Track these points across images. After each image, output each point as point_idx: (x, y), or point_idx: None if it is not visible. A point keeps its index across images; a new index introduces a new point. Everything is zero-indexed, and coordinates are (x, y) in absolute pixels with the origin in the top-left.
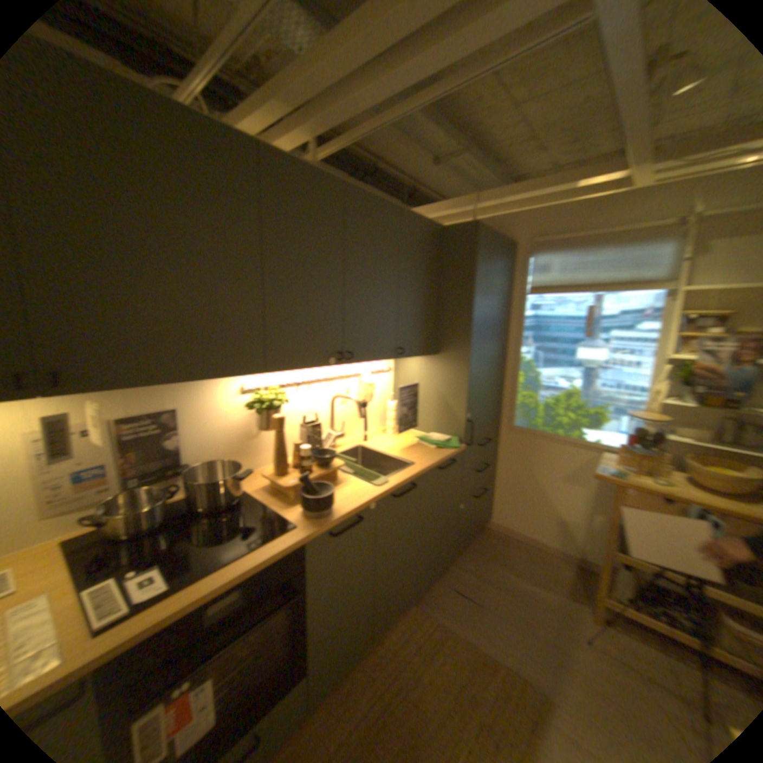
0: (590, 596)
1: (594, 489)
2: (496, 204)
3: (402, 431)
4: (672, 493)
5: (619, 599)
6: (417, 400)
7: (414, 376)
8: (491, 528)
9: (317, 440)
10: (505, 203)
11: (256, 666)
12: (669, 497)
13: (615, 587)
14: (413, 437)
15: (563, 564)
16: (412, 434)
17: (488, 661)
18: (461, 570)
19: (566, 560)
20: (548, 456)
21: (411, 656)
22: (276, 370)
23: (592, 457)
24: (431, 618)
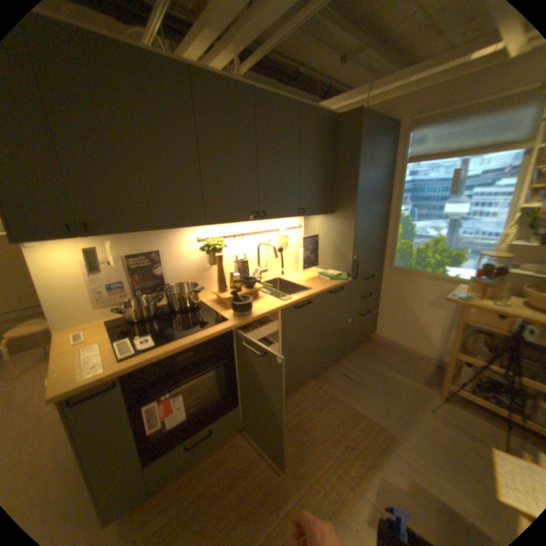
0: (441, 384)
1: (452, 311)
2: (385, 90)
3: (308, 269)
4: (505, 311)
5: (463, 388)
6: (319, 248)
7: (316, 230)
8: (375, 338)
9: (244, 271)
10: (393, 88)
11: (208, 395)
12: (502, 313)
13: (459, 379)
14: (315, 273)
15: (424, 363)
16: (315, 271)
17: (357, 414)
18: (348, 362)
19: (427, 361)
20: (418, 287)
21: (307, 406)
22: (212, 224)
23: (451, 287)
24: (323, 387)
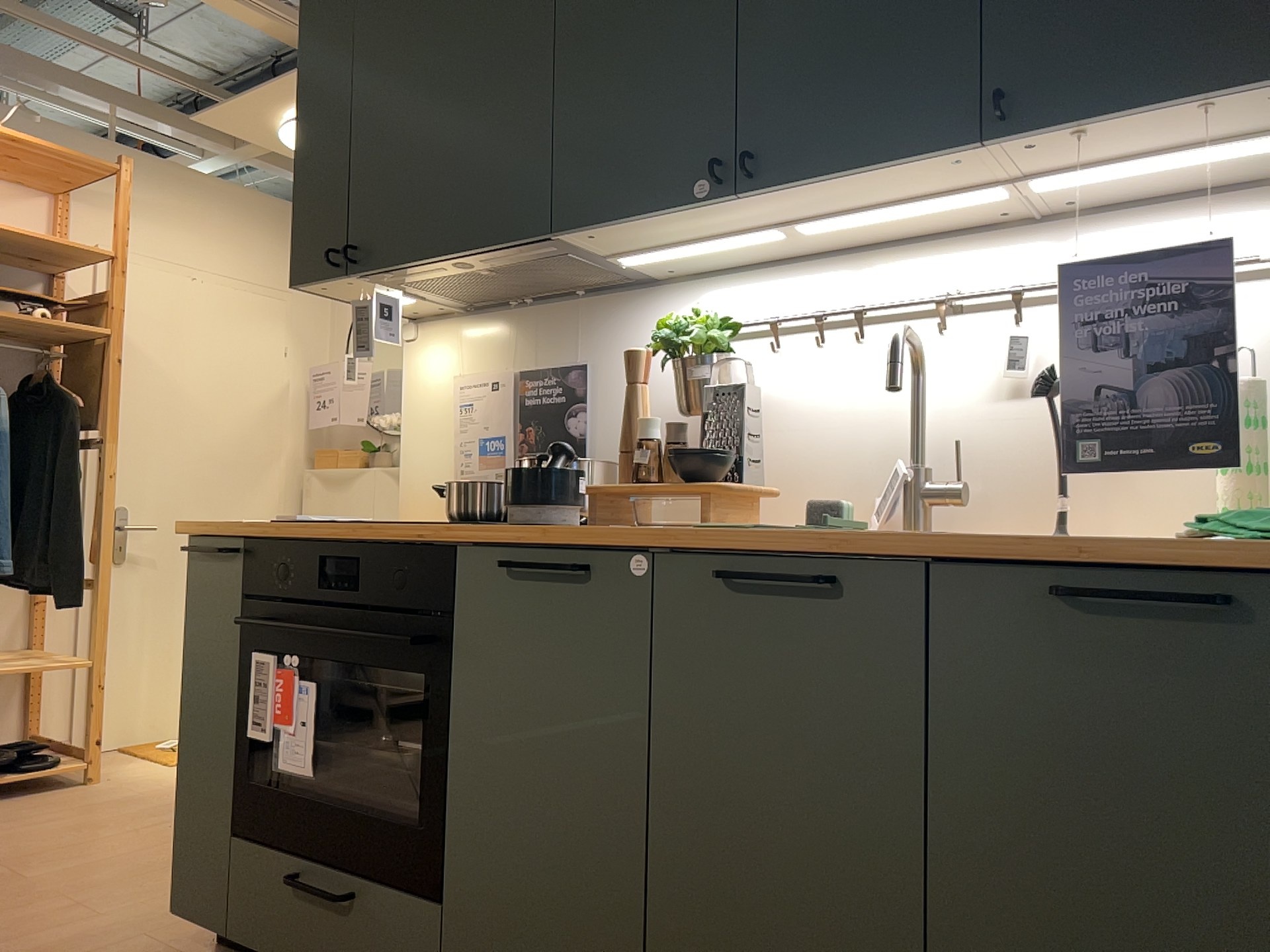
0: None
1: None
2: None
3: None
4: None
5: None
6: None
7: None
8: None
9: (740, 433)
10: None
11: (401, 779)
12: None
13: None
14: None
15: None
16: None
17: None
18: None
19: None
20: None
21: None
22: (595, 233)
23: None
24: None
